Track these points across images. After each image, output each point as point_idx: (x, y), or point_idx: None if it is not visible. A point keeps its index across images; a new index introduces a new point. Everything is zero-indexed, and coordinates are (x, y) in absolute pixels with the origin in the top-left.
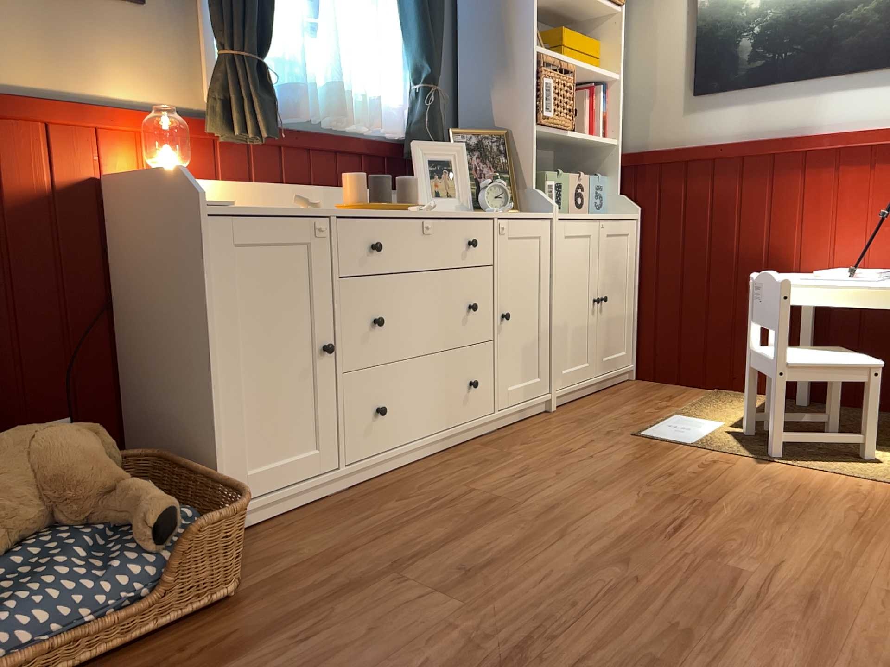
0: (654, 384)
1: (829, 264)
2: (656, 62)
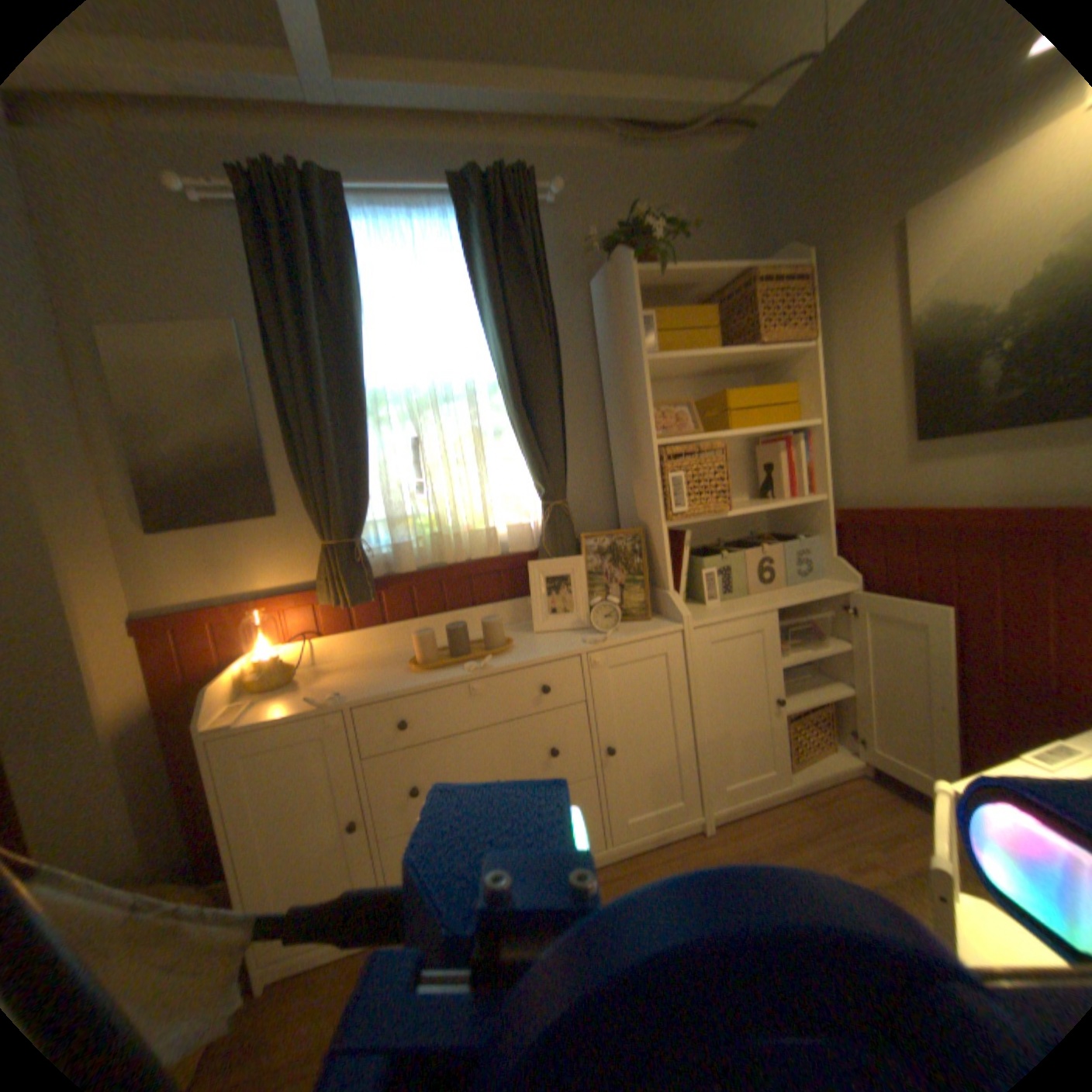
0: (896, 798)
1: None
2: (870, 396)
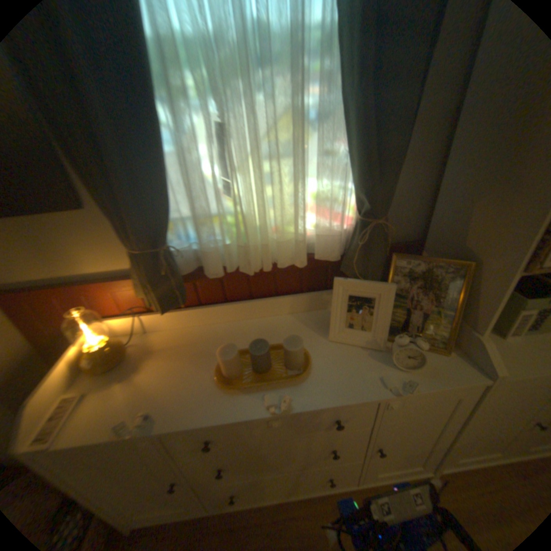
0: None
1: None
2: None
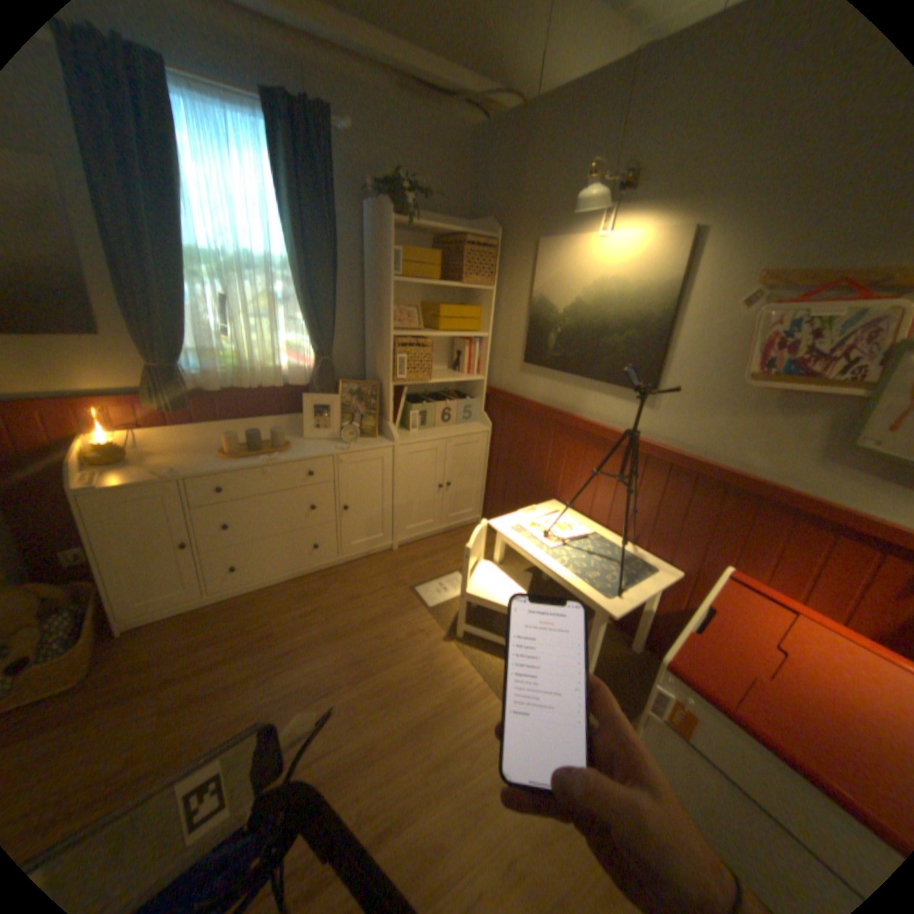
0: None
1: (574, 505)
2: (510, 331)
